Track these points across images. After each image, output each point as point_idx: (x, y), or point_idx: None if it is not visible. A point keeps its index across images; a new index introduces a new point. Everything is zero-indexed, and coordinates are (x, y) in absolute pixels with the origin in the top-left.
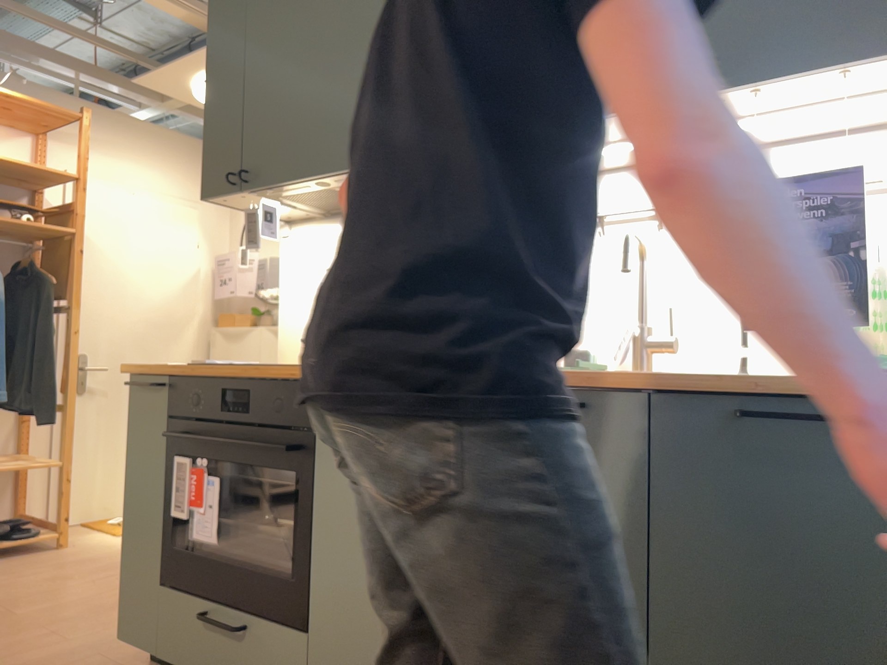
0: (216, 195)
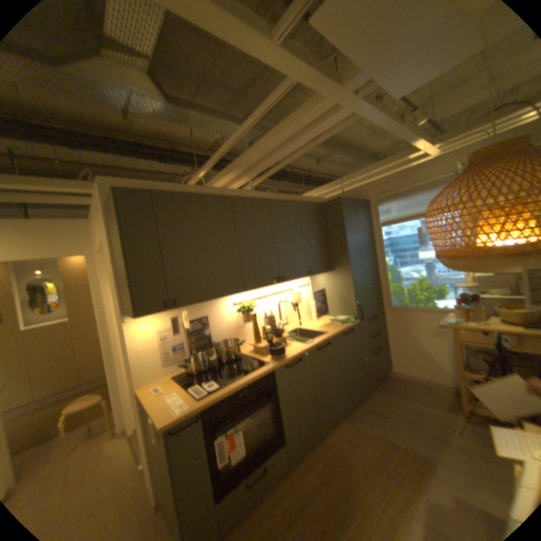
0: (146, 314)
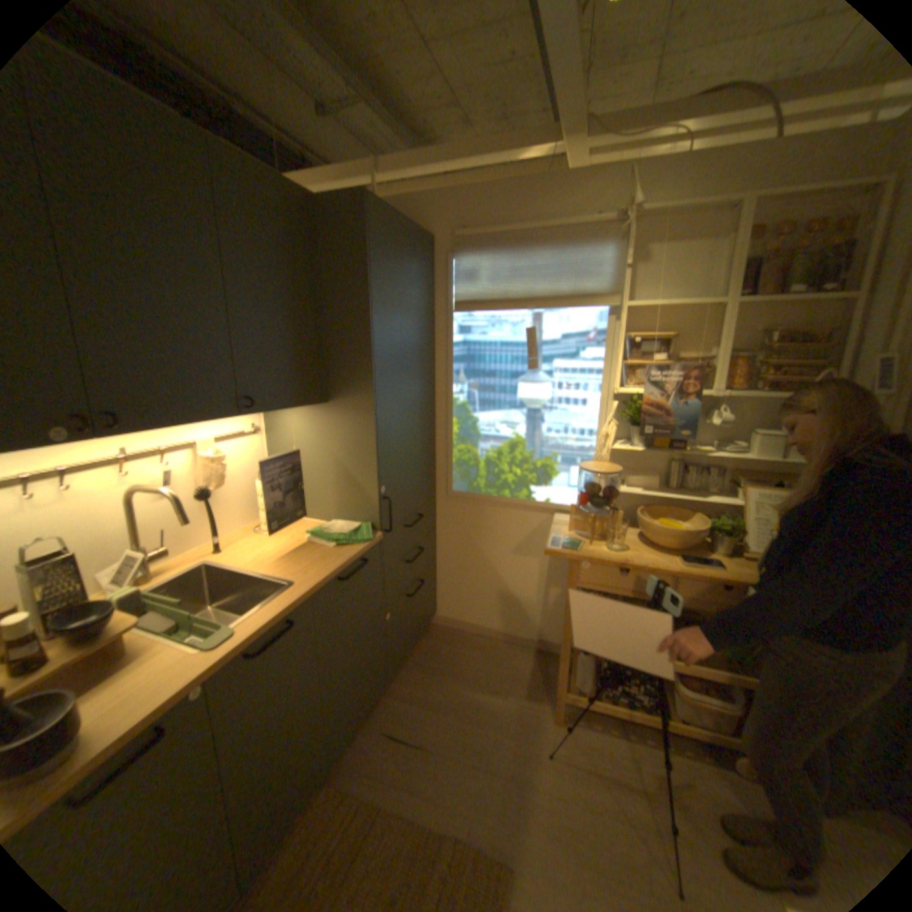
0: None
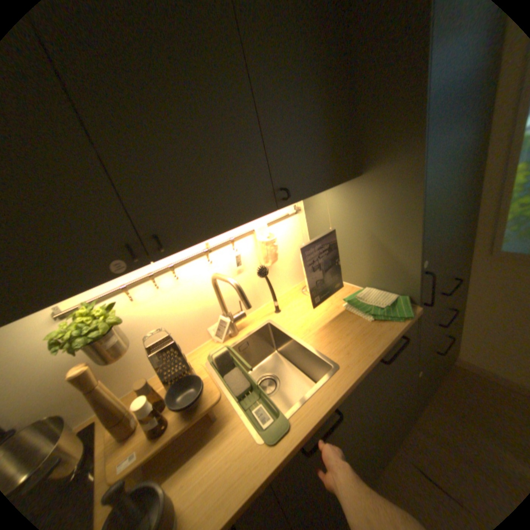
0: None
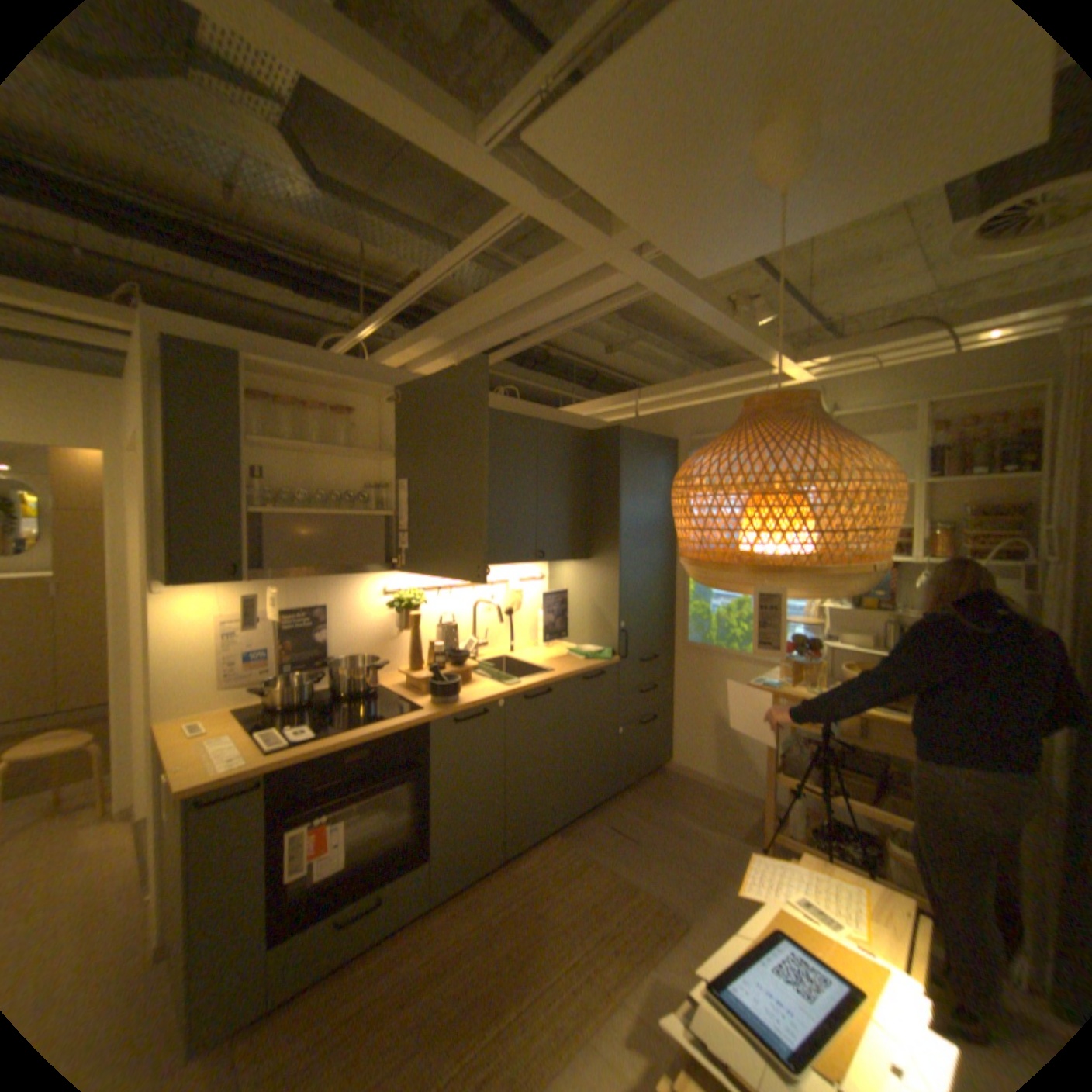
0: (192, 584)
